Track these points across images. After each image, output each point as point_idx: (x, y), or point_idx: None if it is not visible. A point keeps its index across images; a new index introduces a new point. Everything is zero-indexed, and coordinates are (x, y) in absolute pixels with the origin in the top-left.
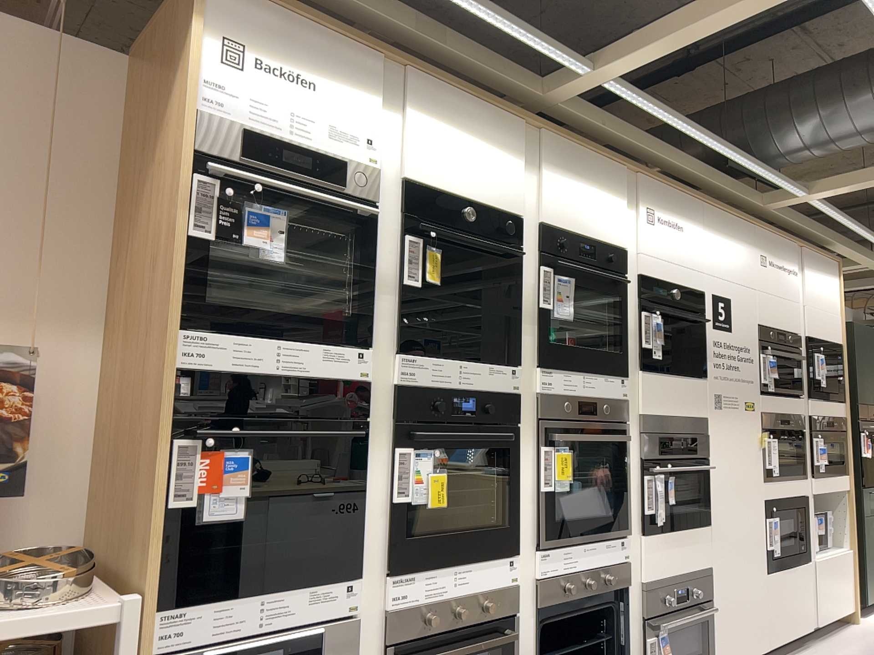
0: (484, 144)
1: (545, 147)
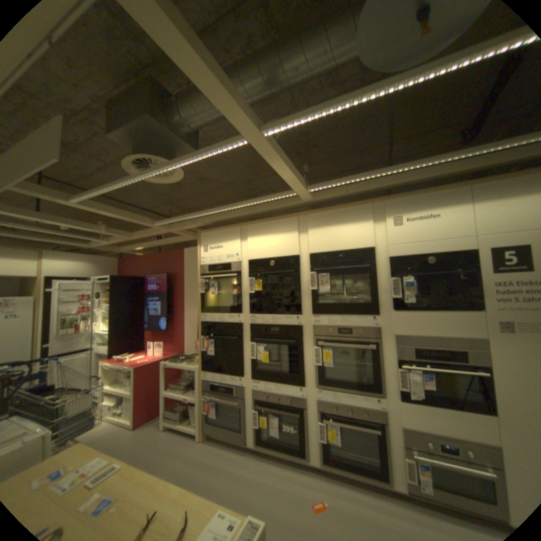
0: (277, 233)
1: (311, 218)
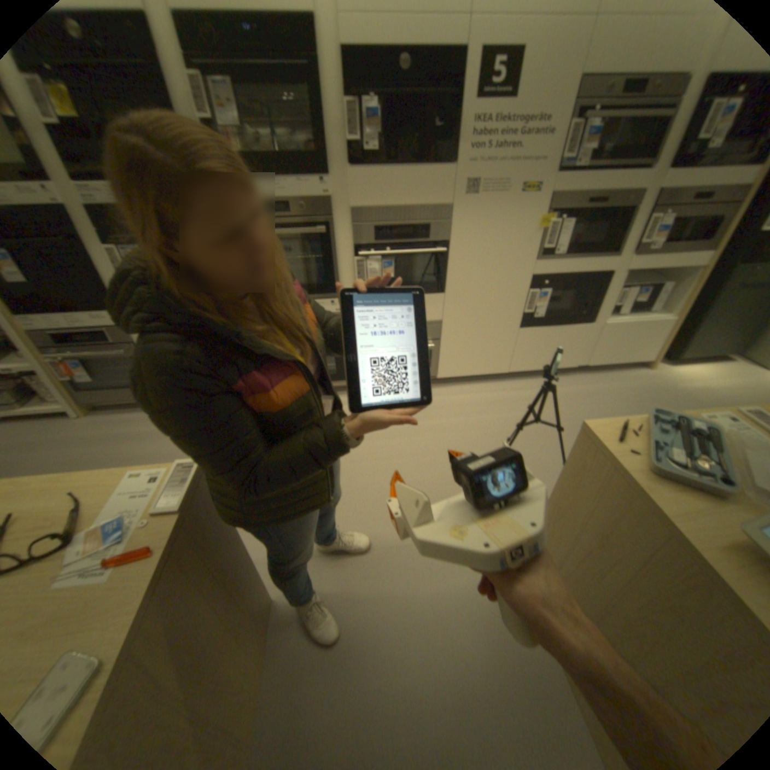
0: None
1: None
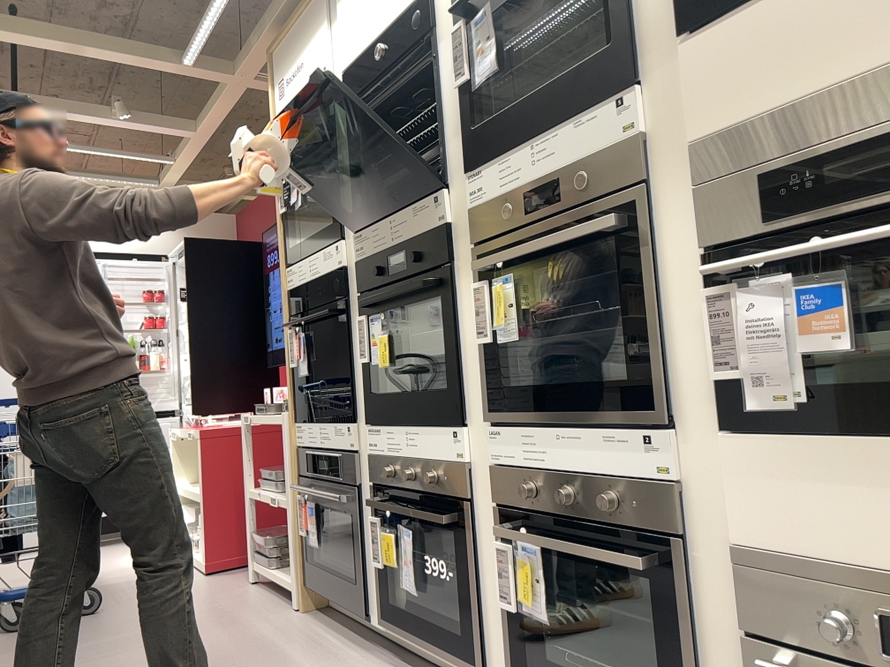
0: None
1: None
